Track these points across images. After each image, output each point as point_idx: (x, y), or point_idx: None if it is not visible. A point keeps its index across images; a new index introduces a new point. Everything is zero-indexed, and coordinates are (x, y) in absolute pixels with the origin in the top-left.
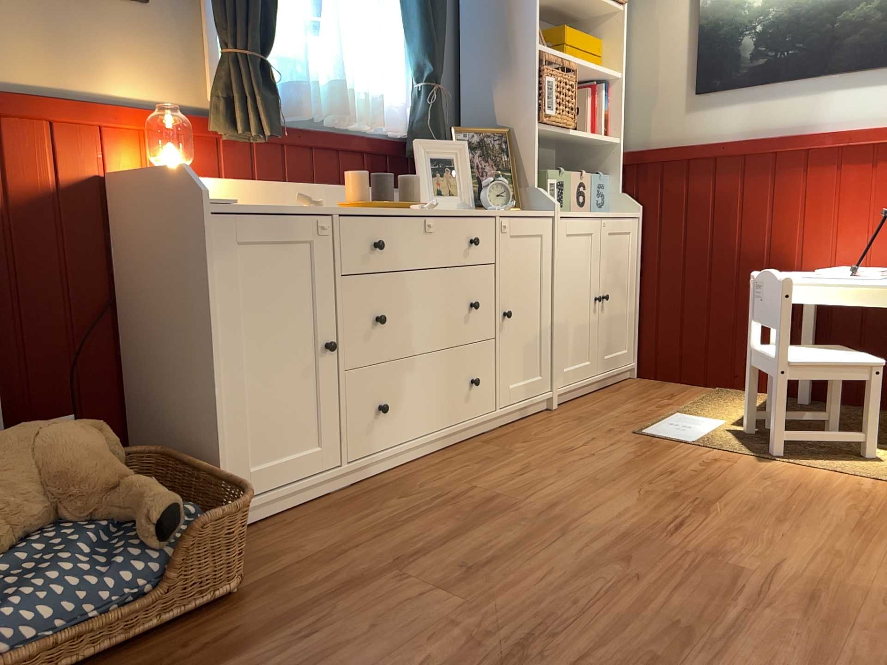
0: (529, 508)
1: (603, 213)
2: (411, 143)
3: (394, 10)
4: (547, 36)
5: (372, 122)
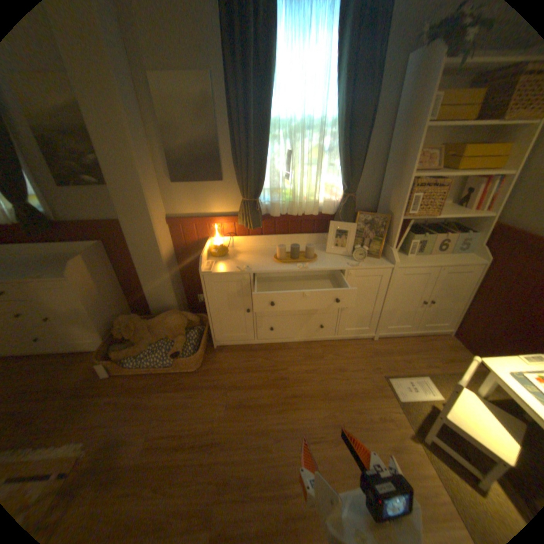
0: (287, 392)
1: (448, 262)
2: (335, 218)
3: (335, 157)
4: (456, 148)
5: (311, 213)
